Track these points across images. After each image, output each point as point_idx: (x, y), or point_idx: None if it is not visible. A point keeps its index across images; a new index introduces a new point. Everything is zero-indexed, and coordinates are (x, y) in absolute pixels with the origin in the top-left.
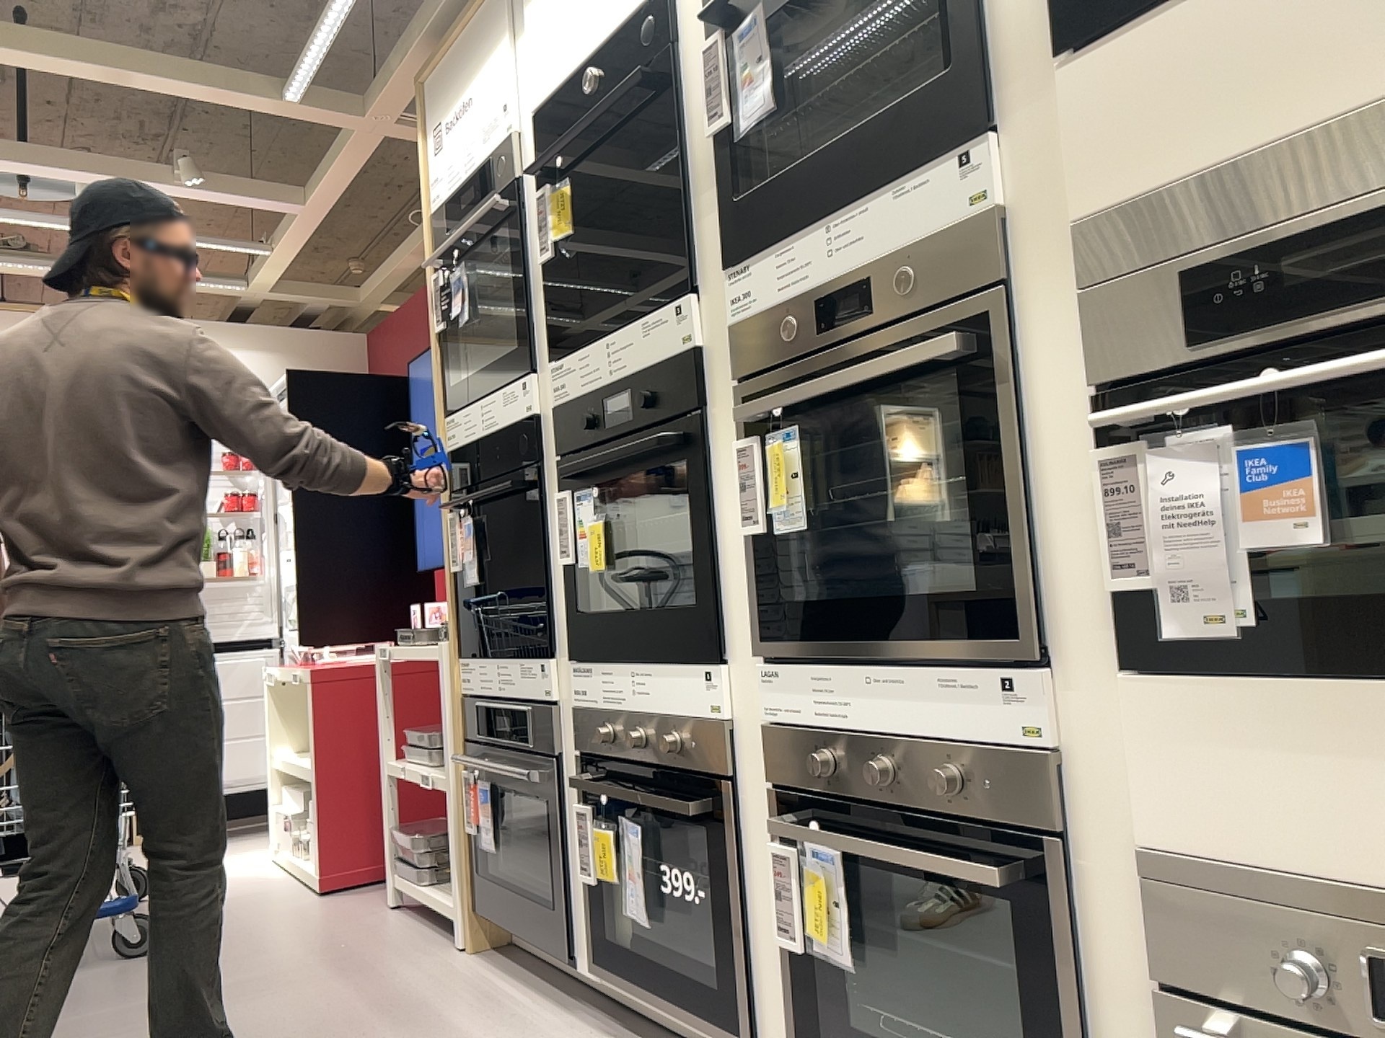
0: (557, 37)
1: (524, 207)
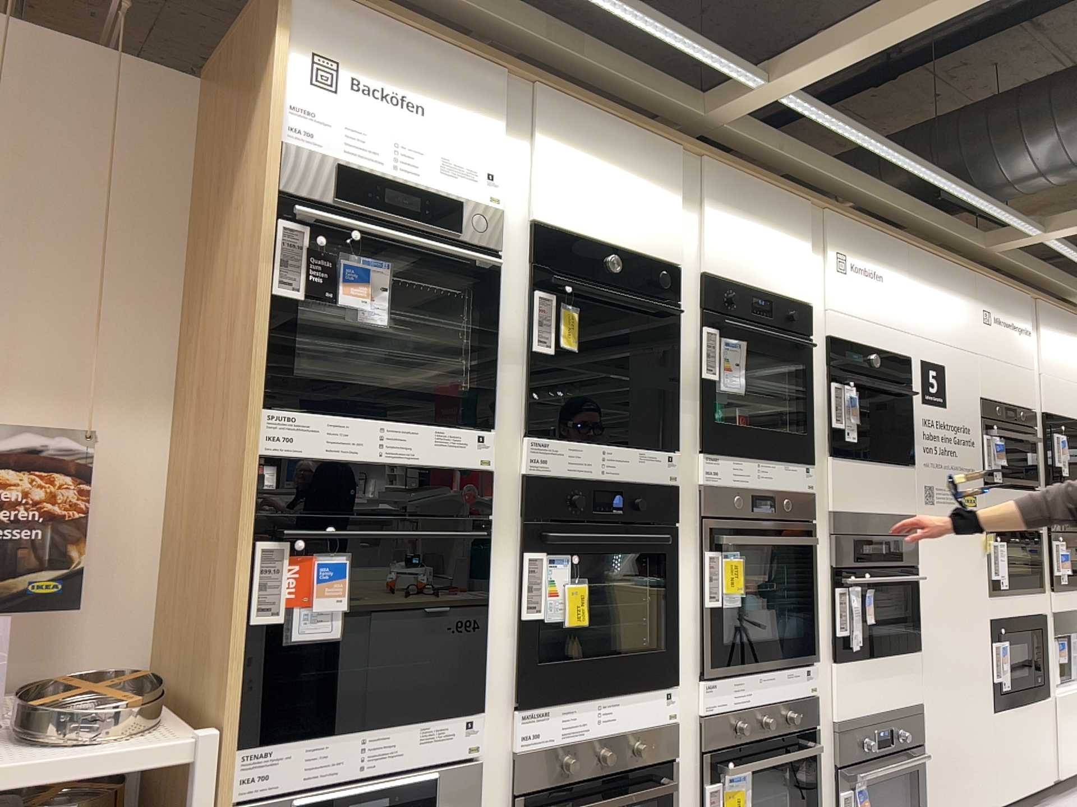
0: (578, 205)
1: (503, 286)
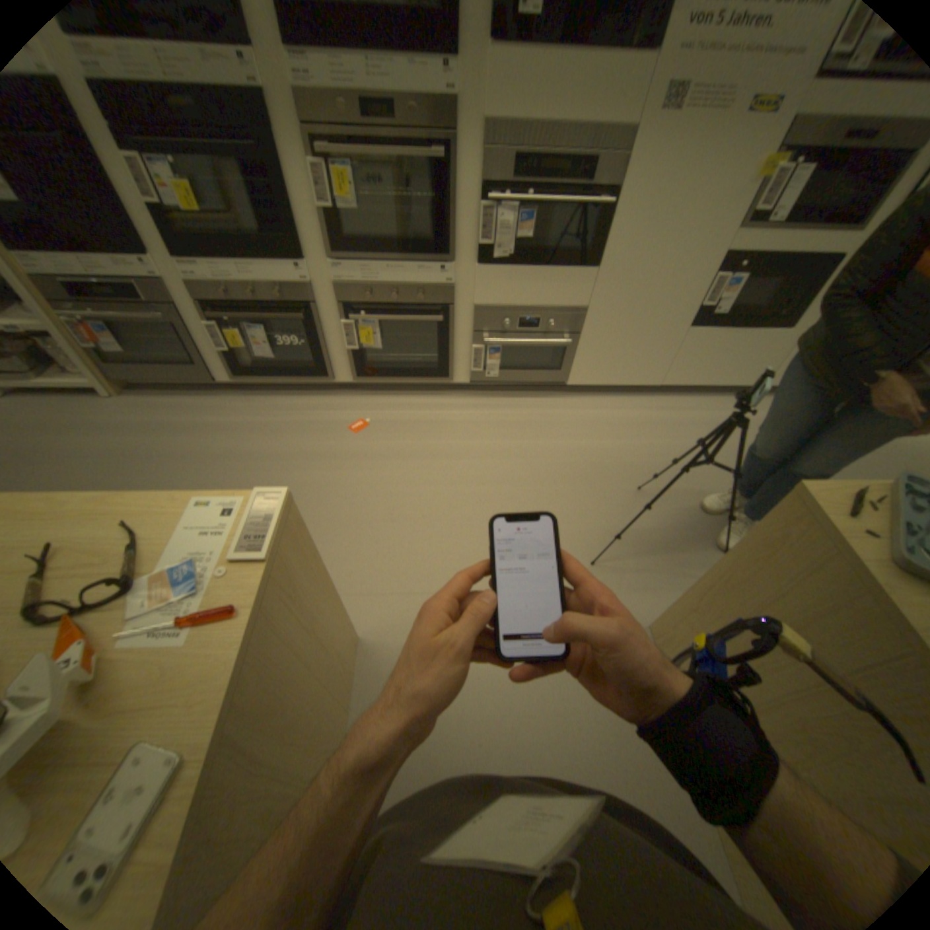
0: None
1: None
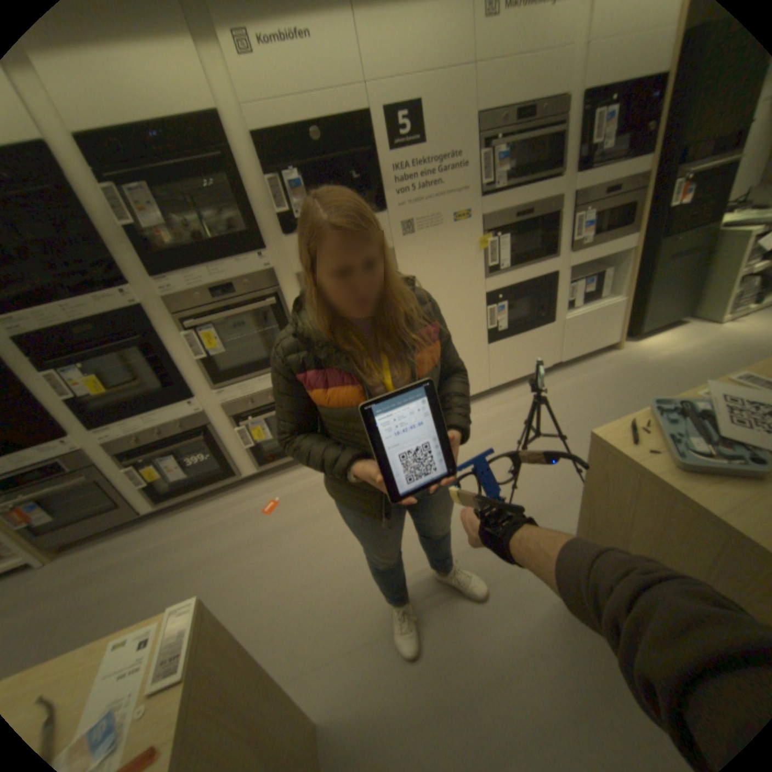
0: None
1: None
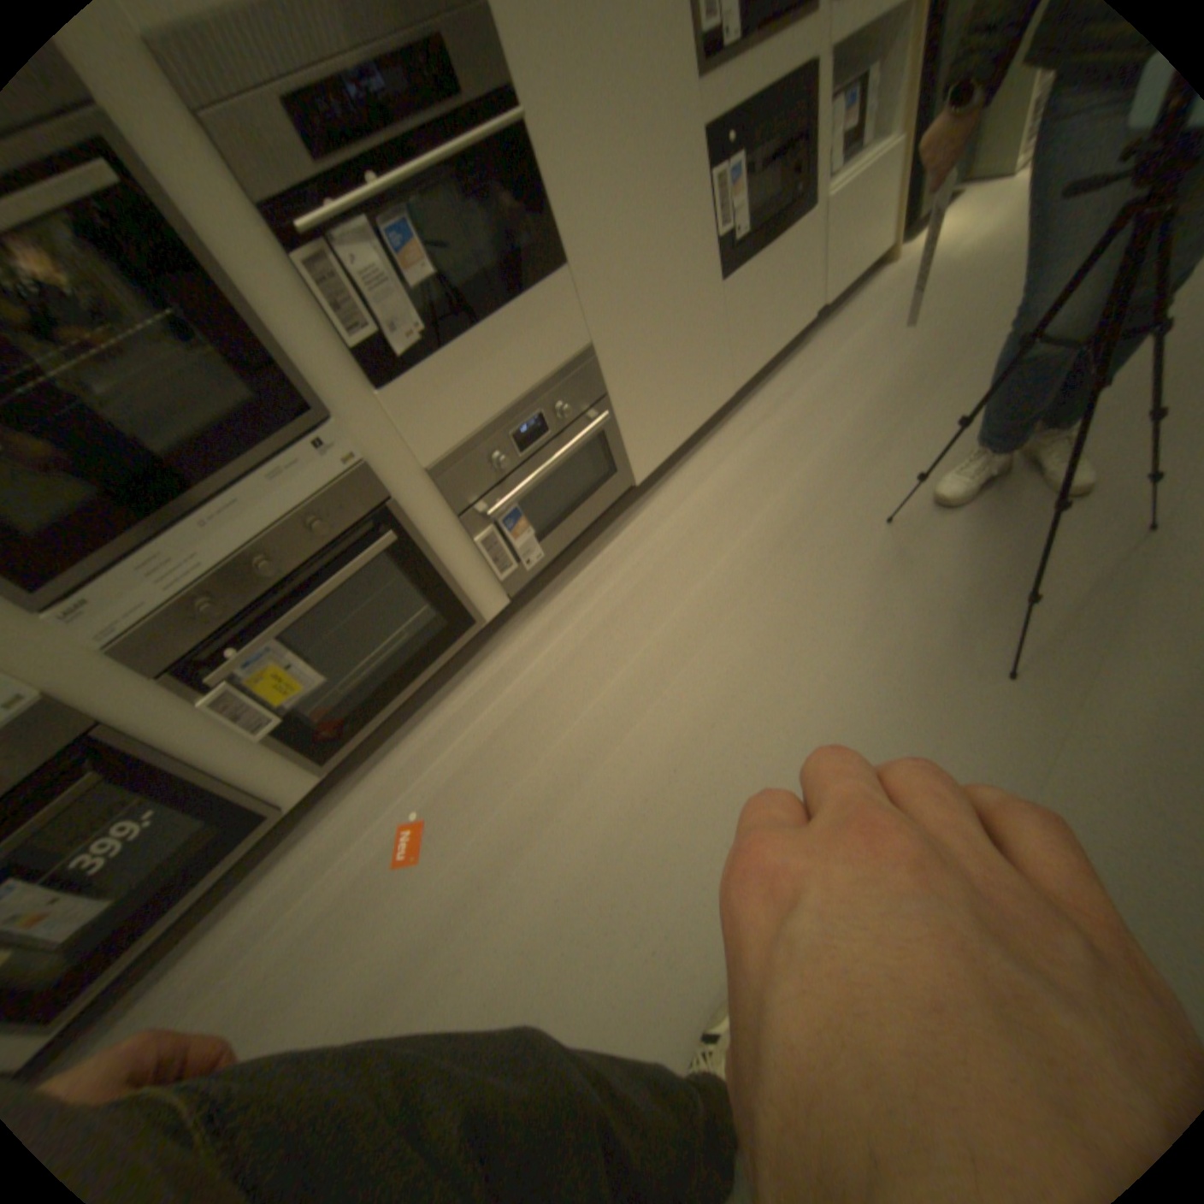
0: None
1: None
